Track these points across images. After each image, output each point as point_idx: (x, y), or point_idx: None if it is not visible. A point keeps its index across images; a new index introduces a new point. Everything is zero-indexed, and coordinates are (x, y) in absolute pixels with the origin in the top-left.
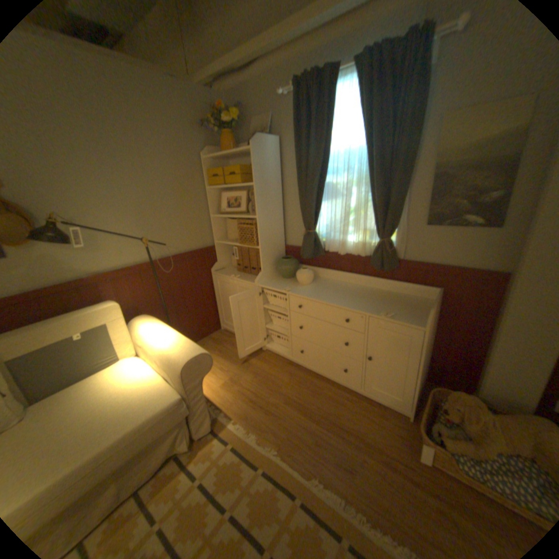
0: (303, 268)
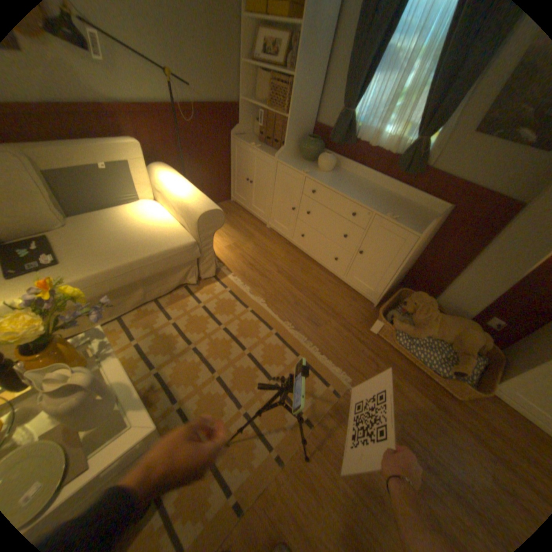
0: (328, 153)
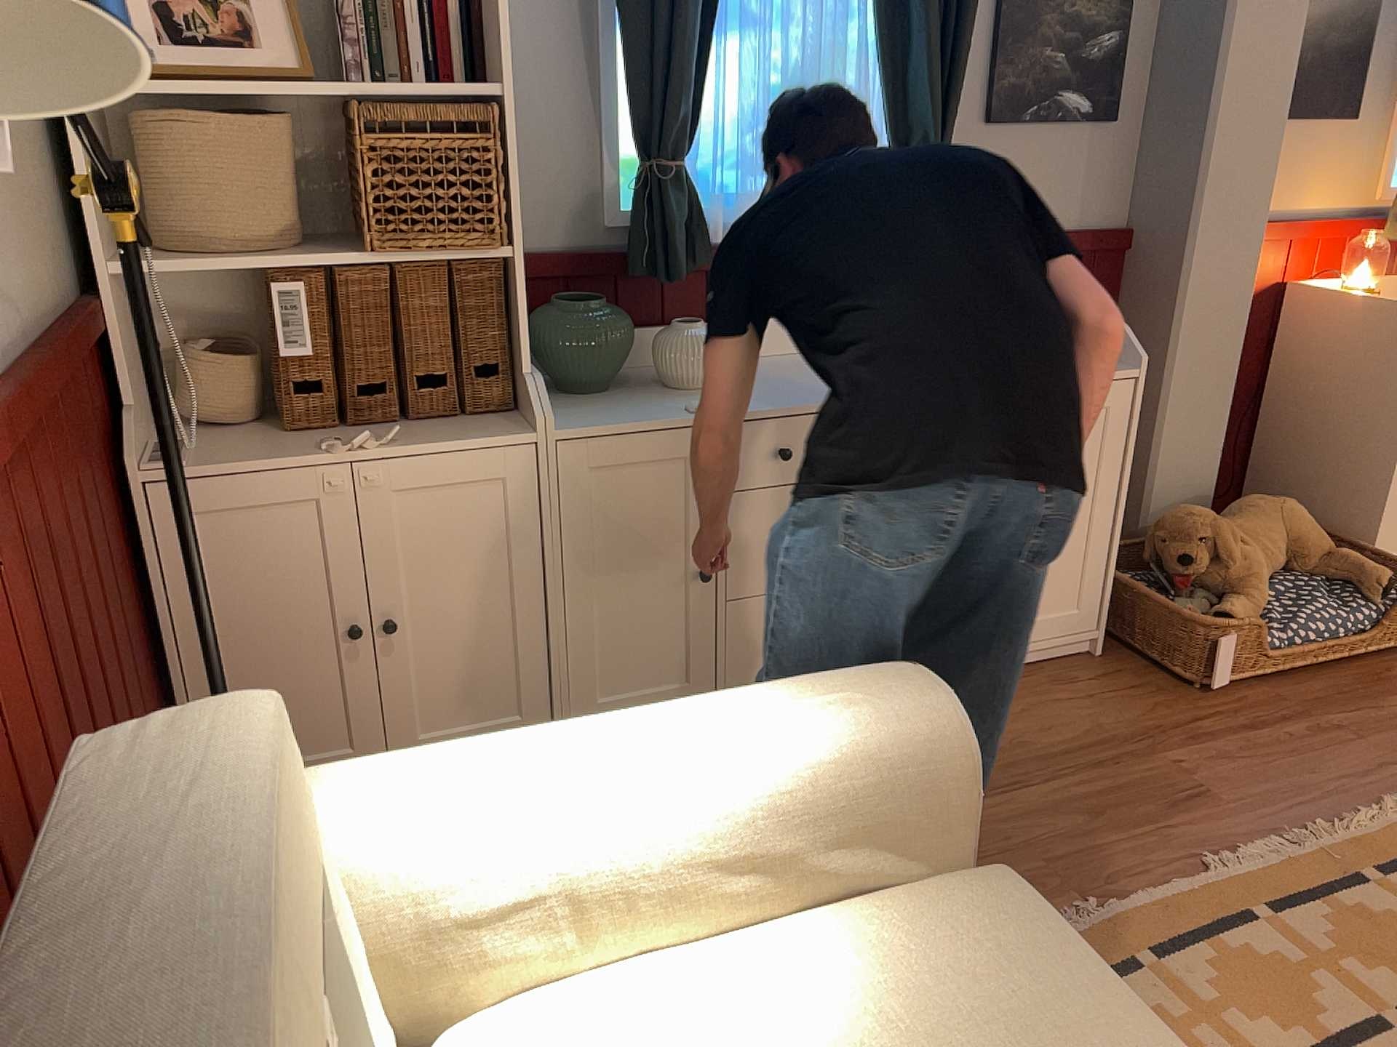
0: (676, 322)
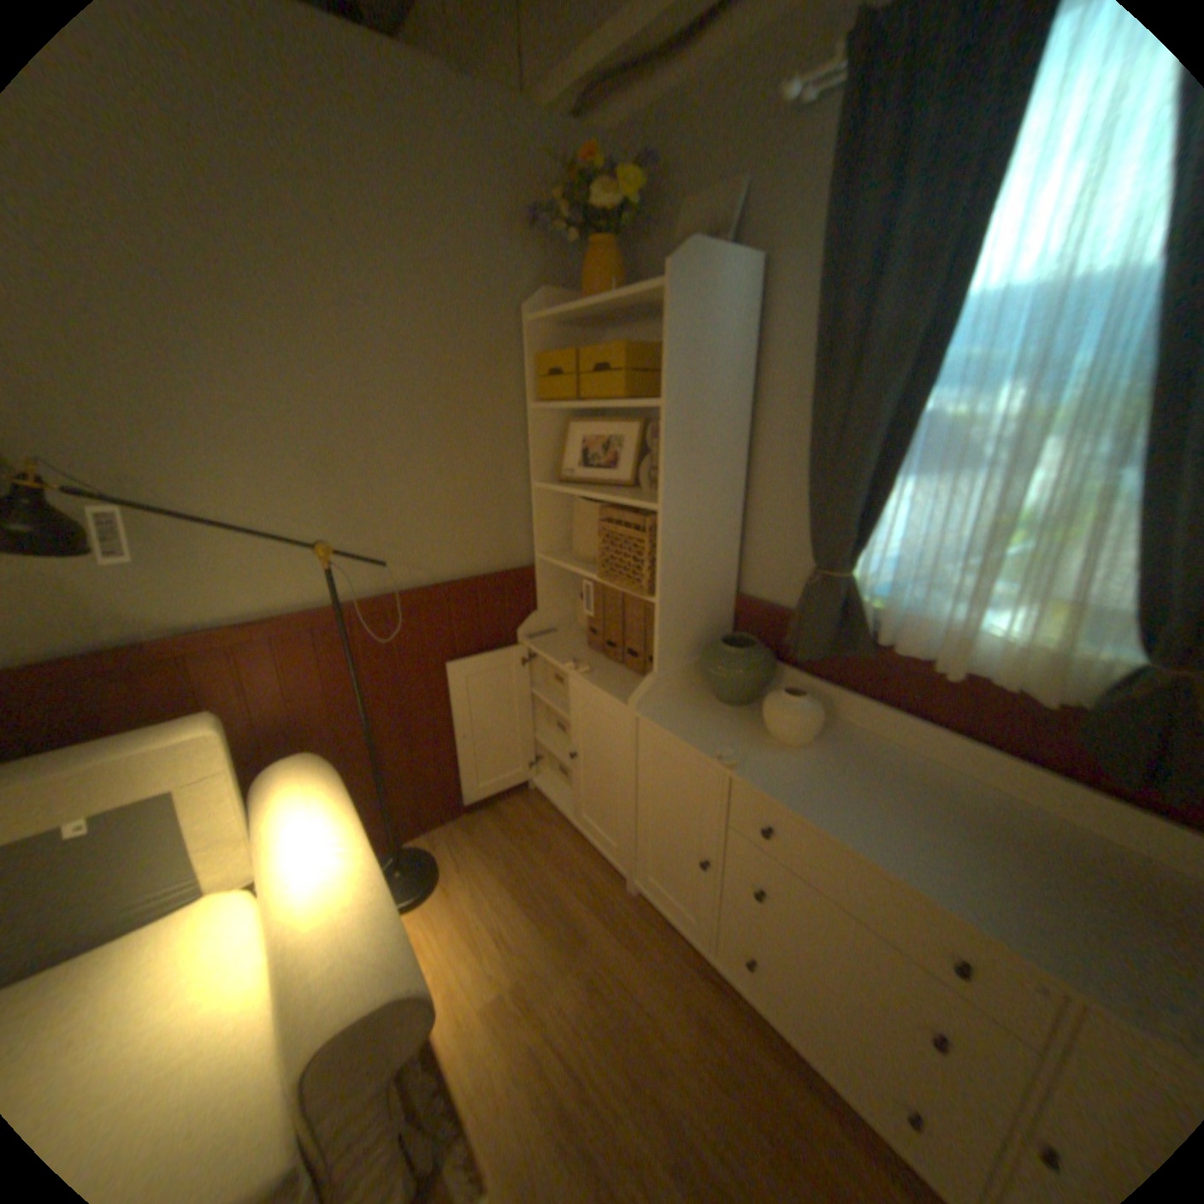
0: (794, 688)
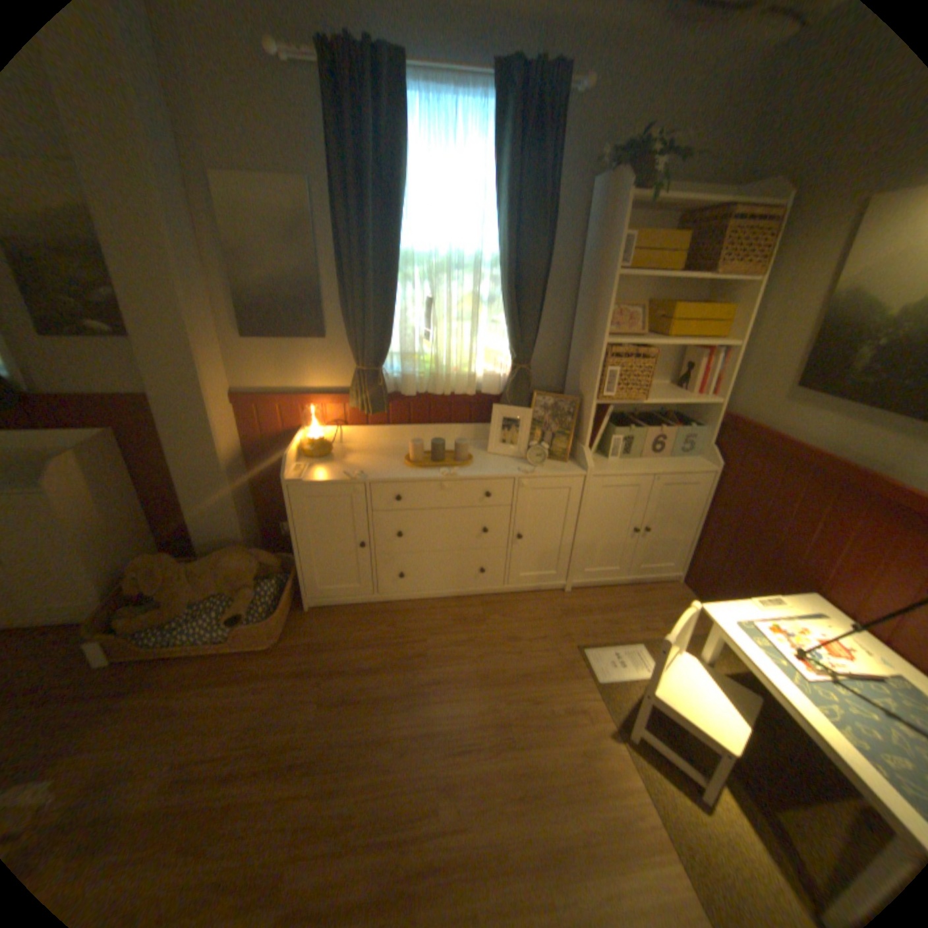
0: None
